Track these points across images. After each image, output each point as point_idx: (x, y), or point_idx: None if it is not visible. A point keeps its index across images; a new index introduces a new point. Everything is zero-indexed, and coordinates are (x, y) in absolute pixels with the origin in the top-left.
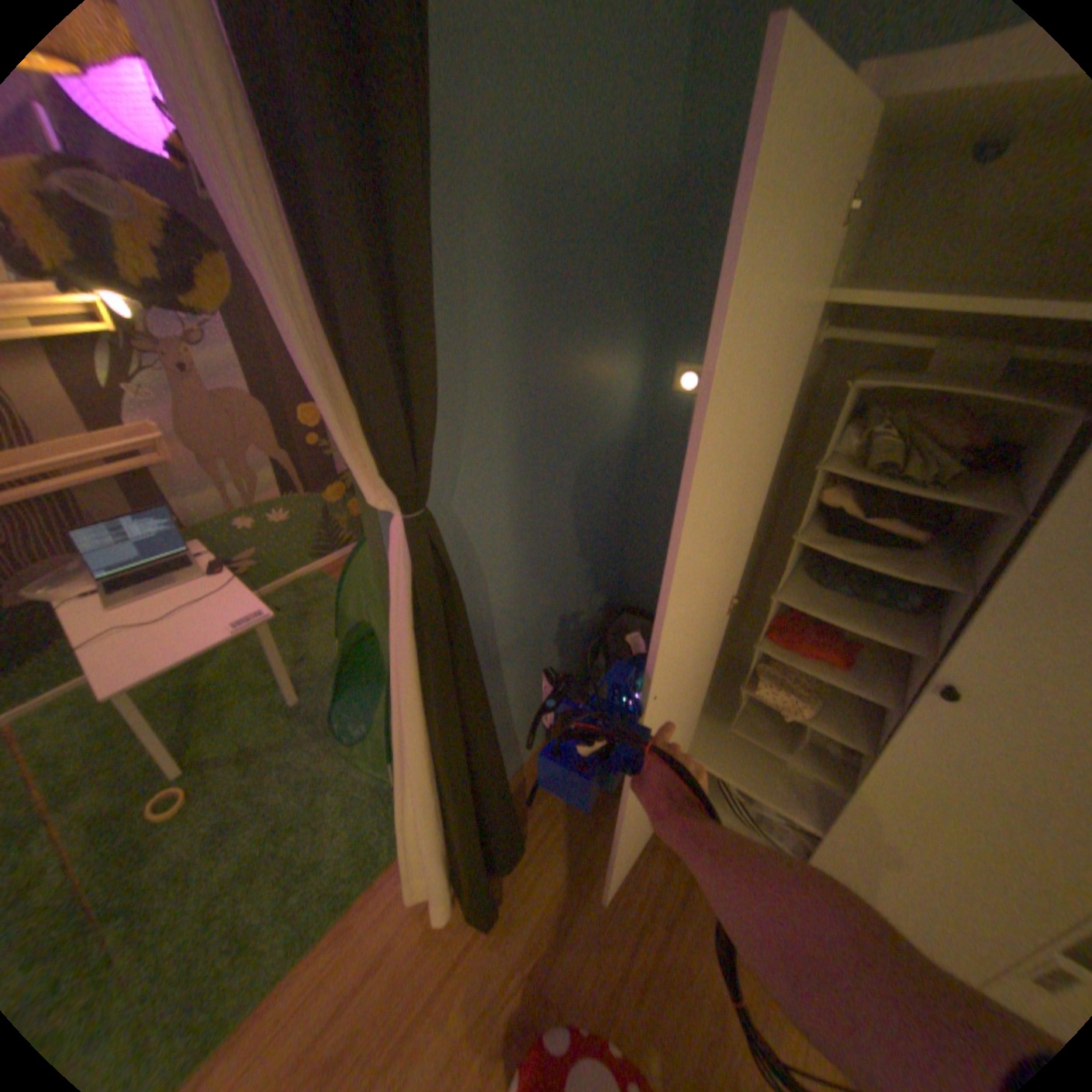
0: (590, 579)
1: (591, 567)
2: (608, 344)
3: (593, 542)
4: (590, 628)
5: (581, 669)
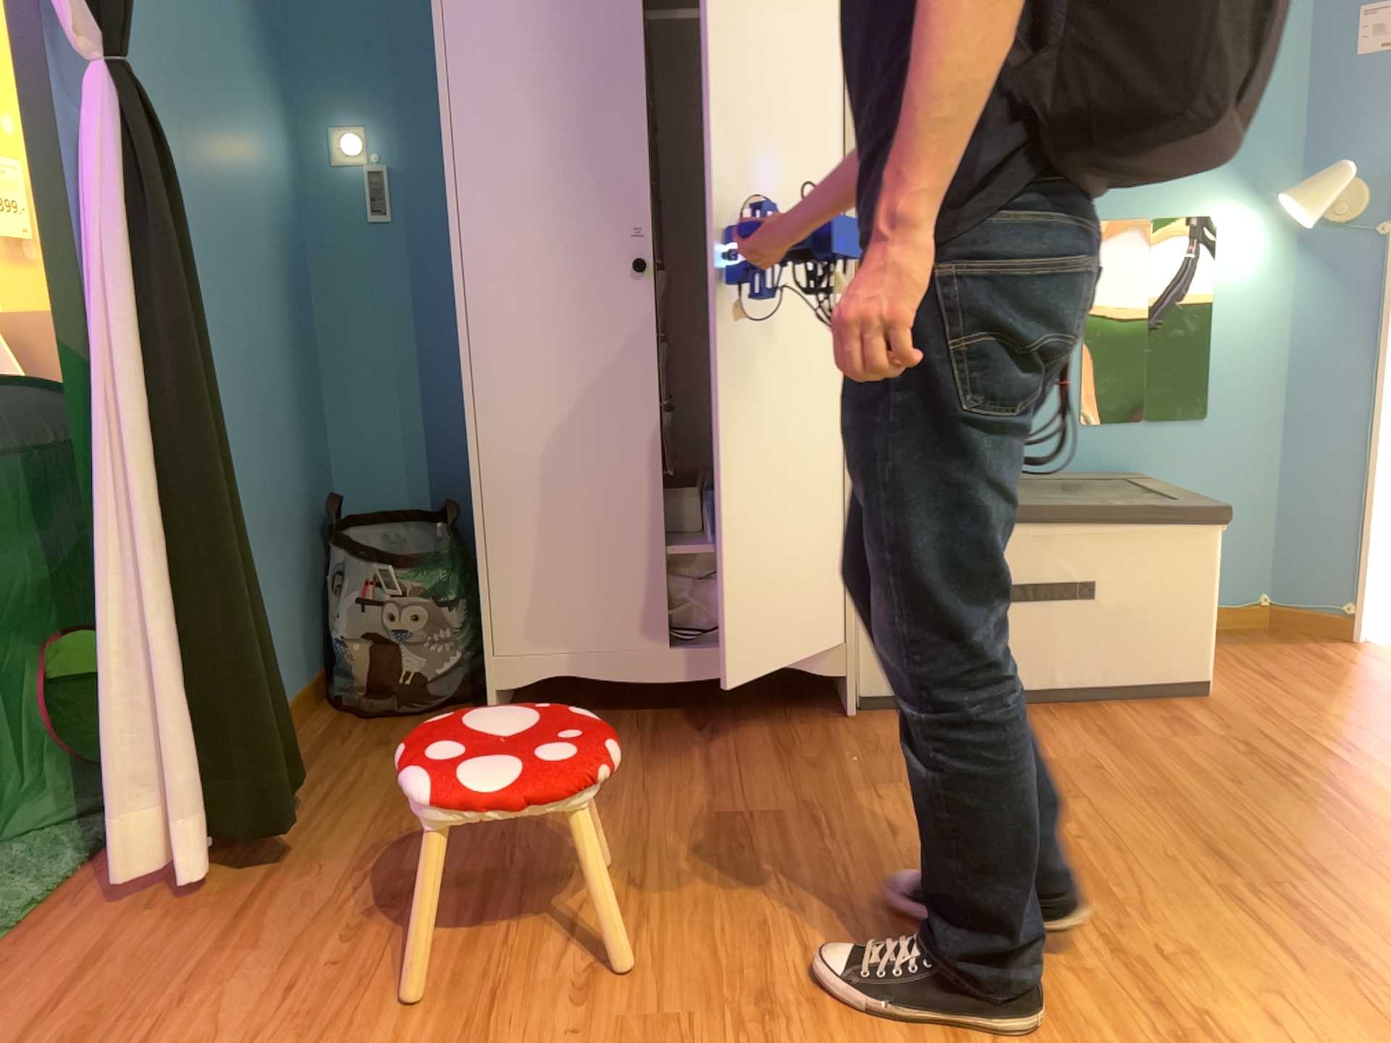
0: (288, 425)
1: (285, 403)
2: (245, 78)
3: (280, 359)
4: (306, 528)
5: (307, 607)
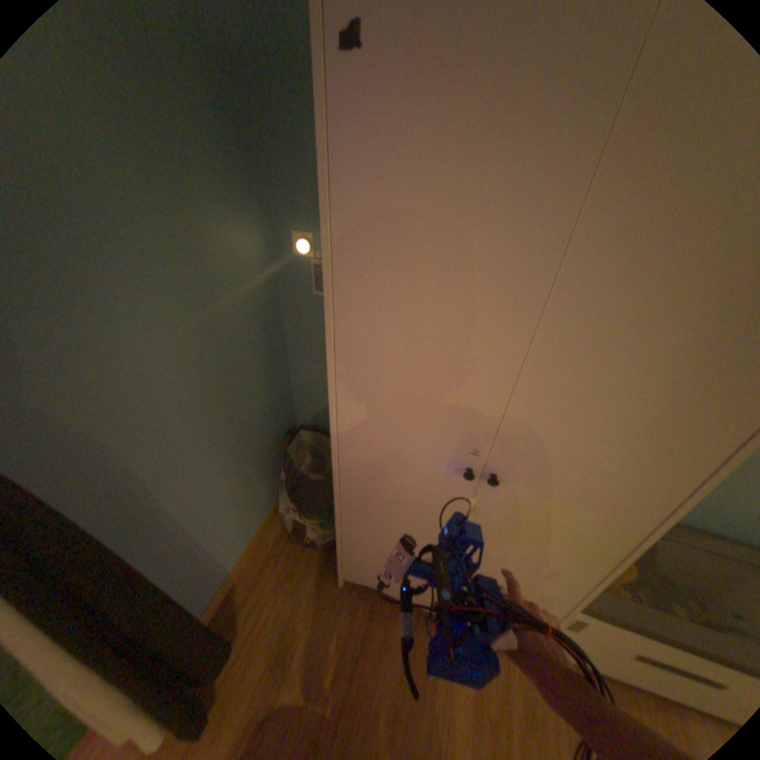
0: (258, 415)
1: (256, 406)
2: (212, 217)
3: (251, 387)
4: (271, 450)
5: (272, 482)
